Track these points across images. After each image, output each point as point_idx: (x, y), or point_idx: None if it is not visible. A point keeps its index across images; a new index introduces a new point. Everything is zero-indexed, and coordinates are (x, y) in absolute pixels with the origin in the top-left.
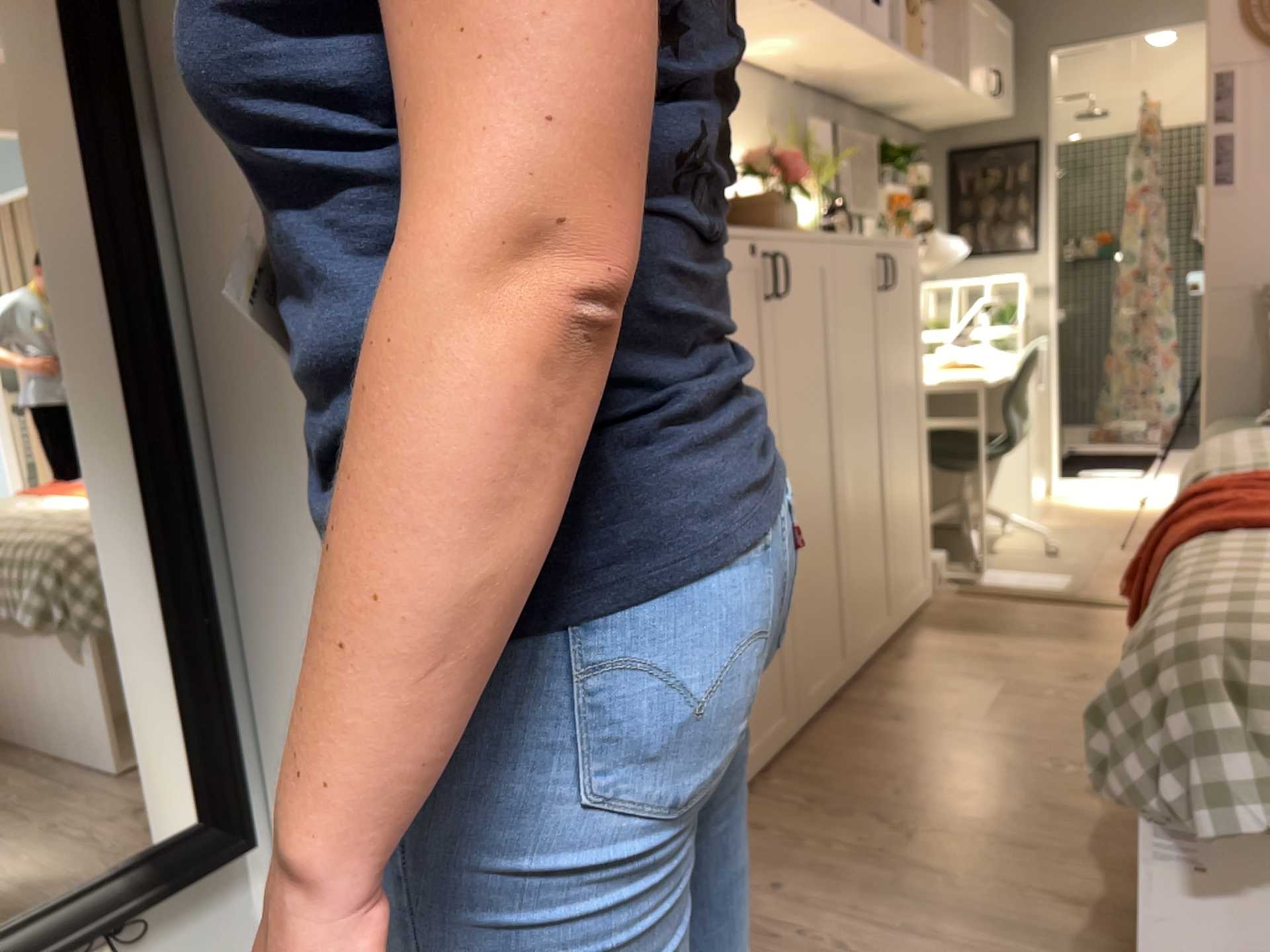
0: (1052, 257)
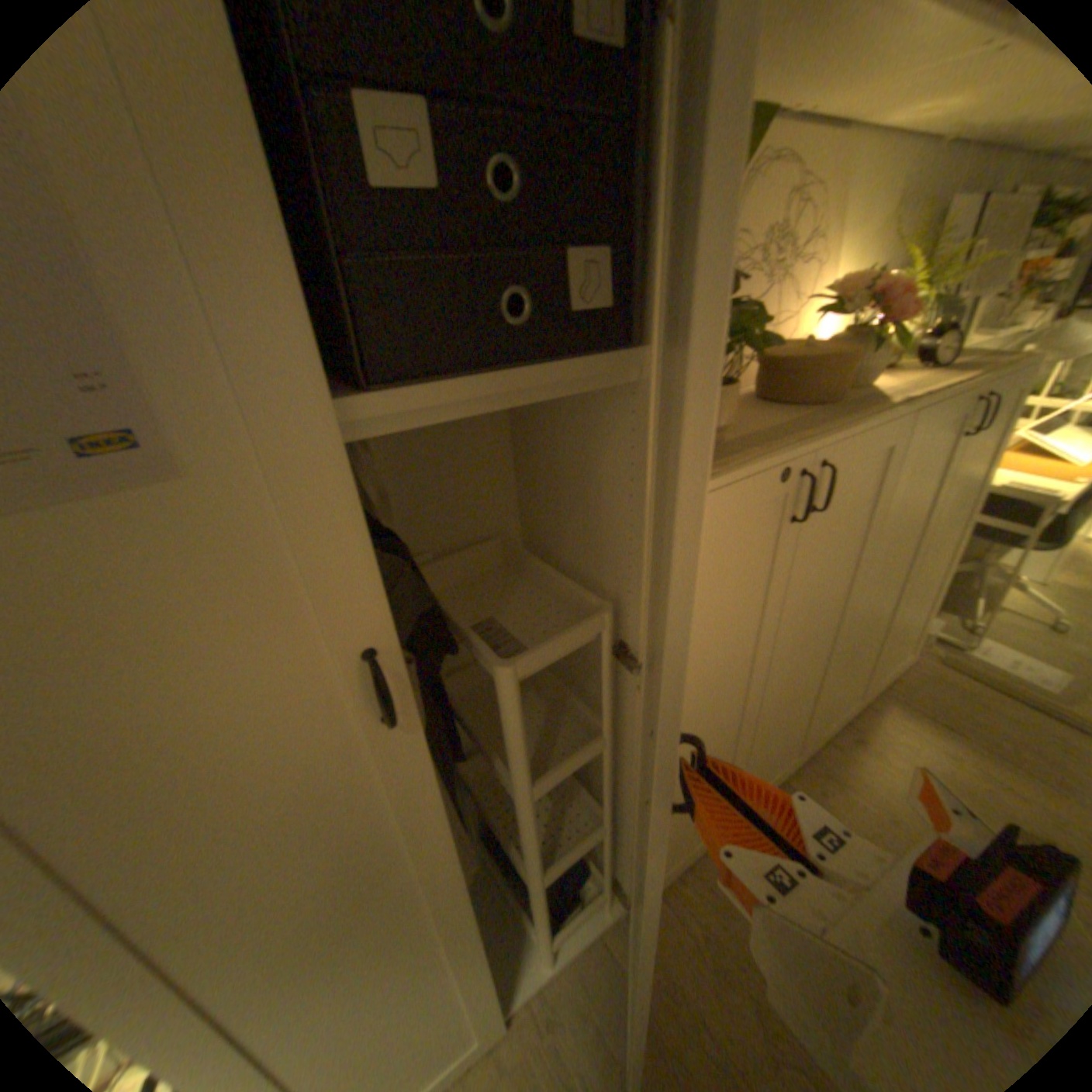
0: None
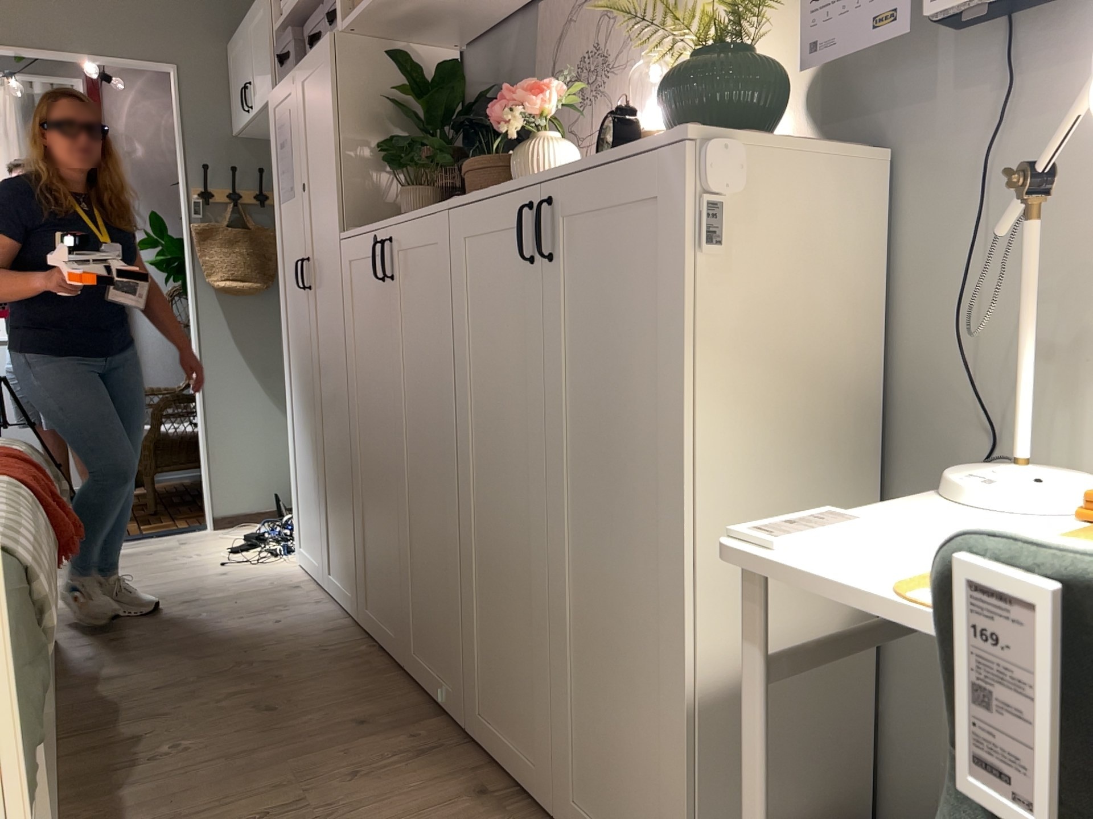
0: None
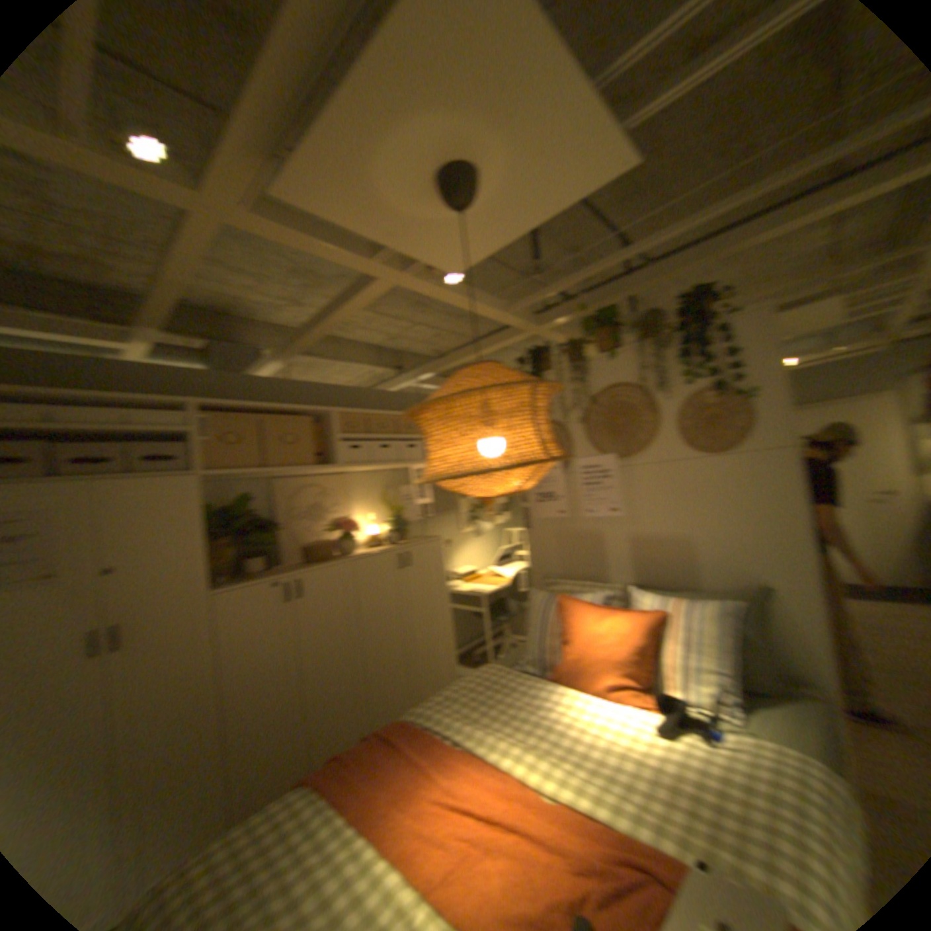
0: None
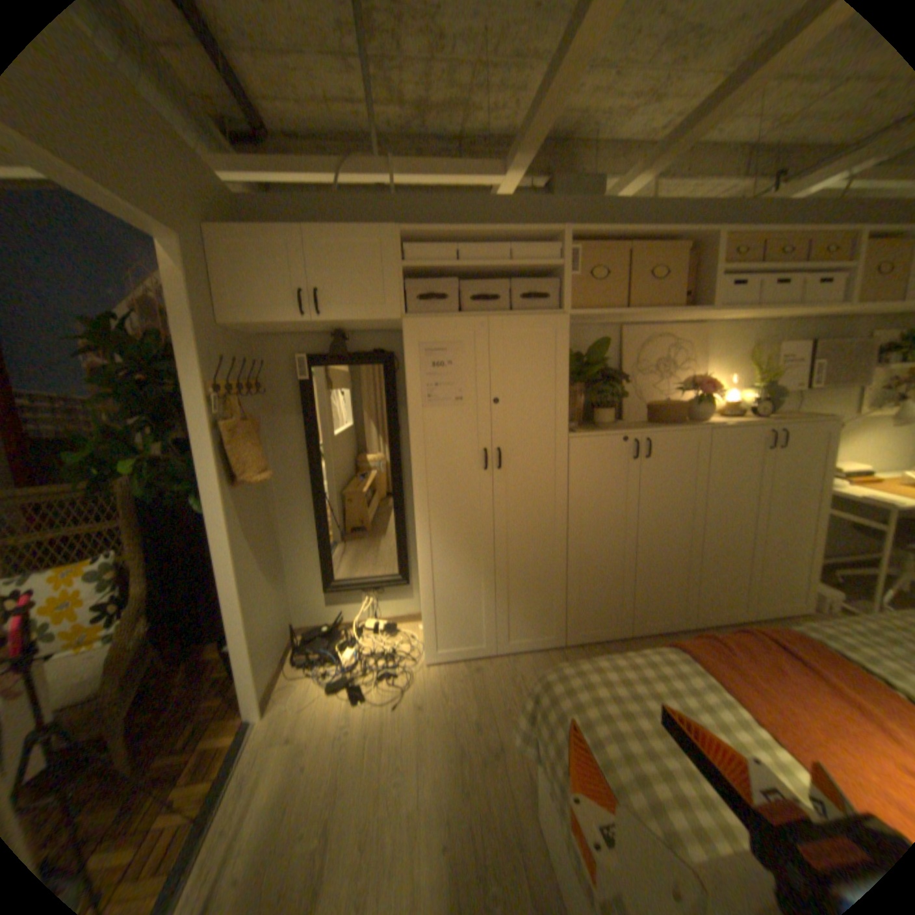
0: None
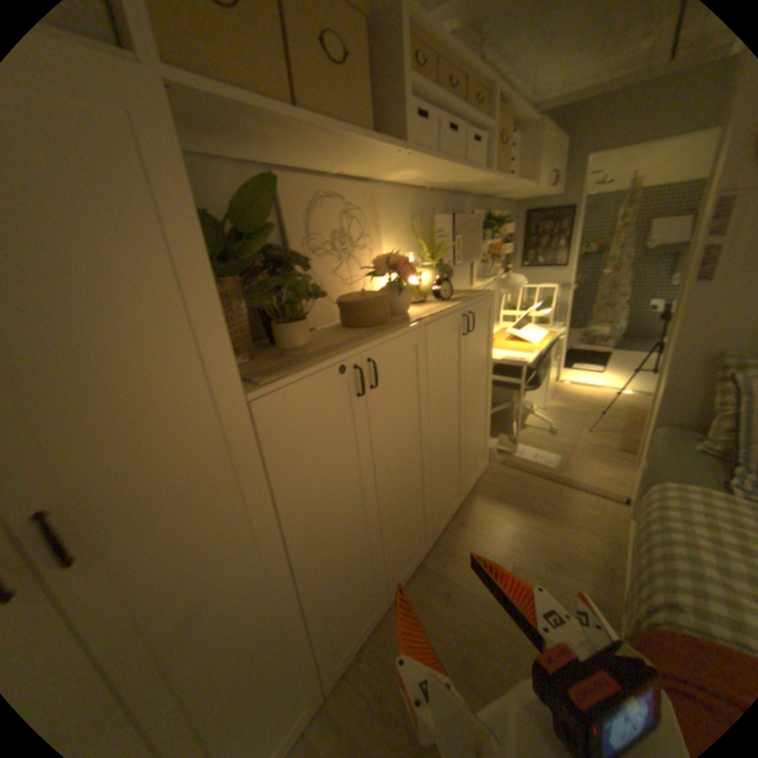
0: (575, 270)
